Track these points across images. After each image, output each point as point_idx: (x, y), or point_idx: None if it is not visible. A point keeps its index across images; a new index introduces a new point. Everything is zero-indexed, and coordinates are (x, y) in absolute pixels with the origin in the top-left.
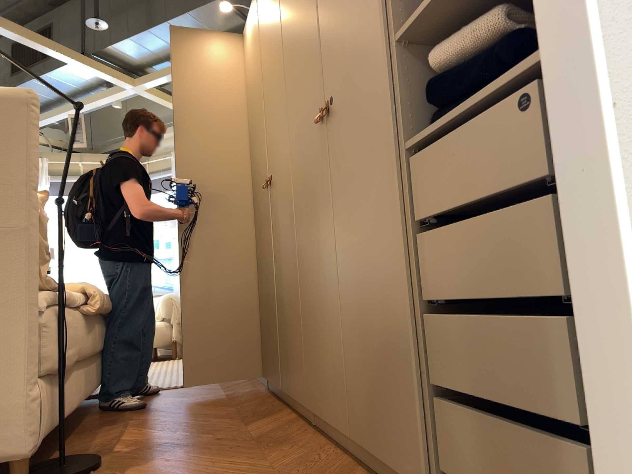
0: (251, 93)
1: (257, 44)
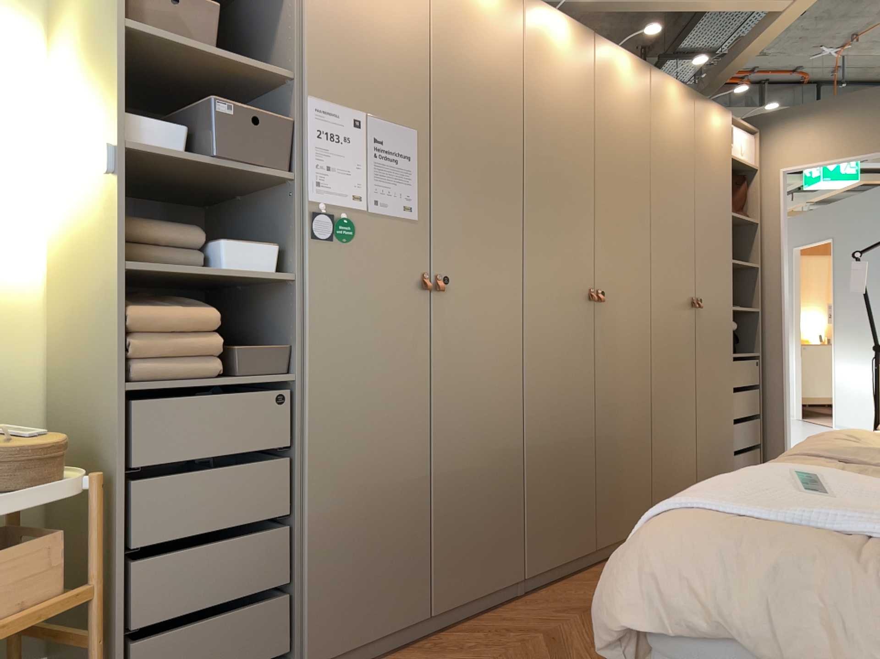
0: (544, 122)
1: (579, 89)
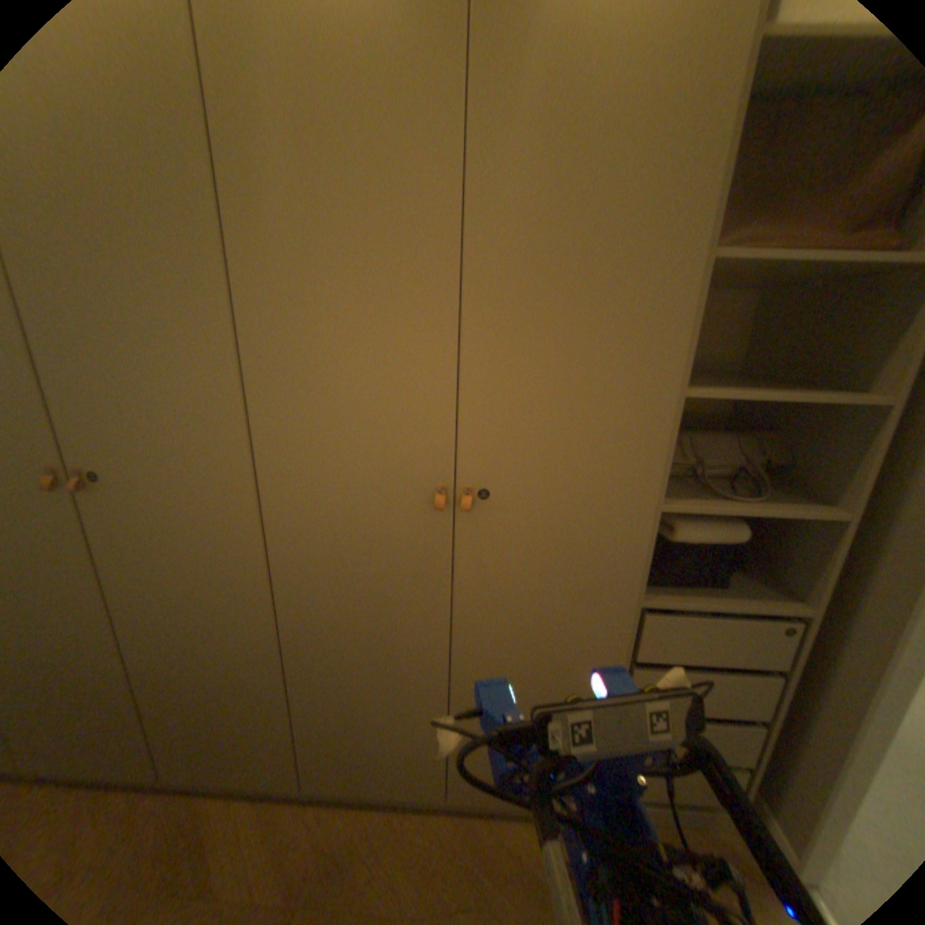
0: None
1: None
